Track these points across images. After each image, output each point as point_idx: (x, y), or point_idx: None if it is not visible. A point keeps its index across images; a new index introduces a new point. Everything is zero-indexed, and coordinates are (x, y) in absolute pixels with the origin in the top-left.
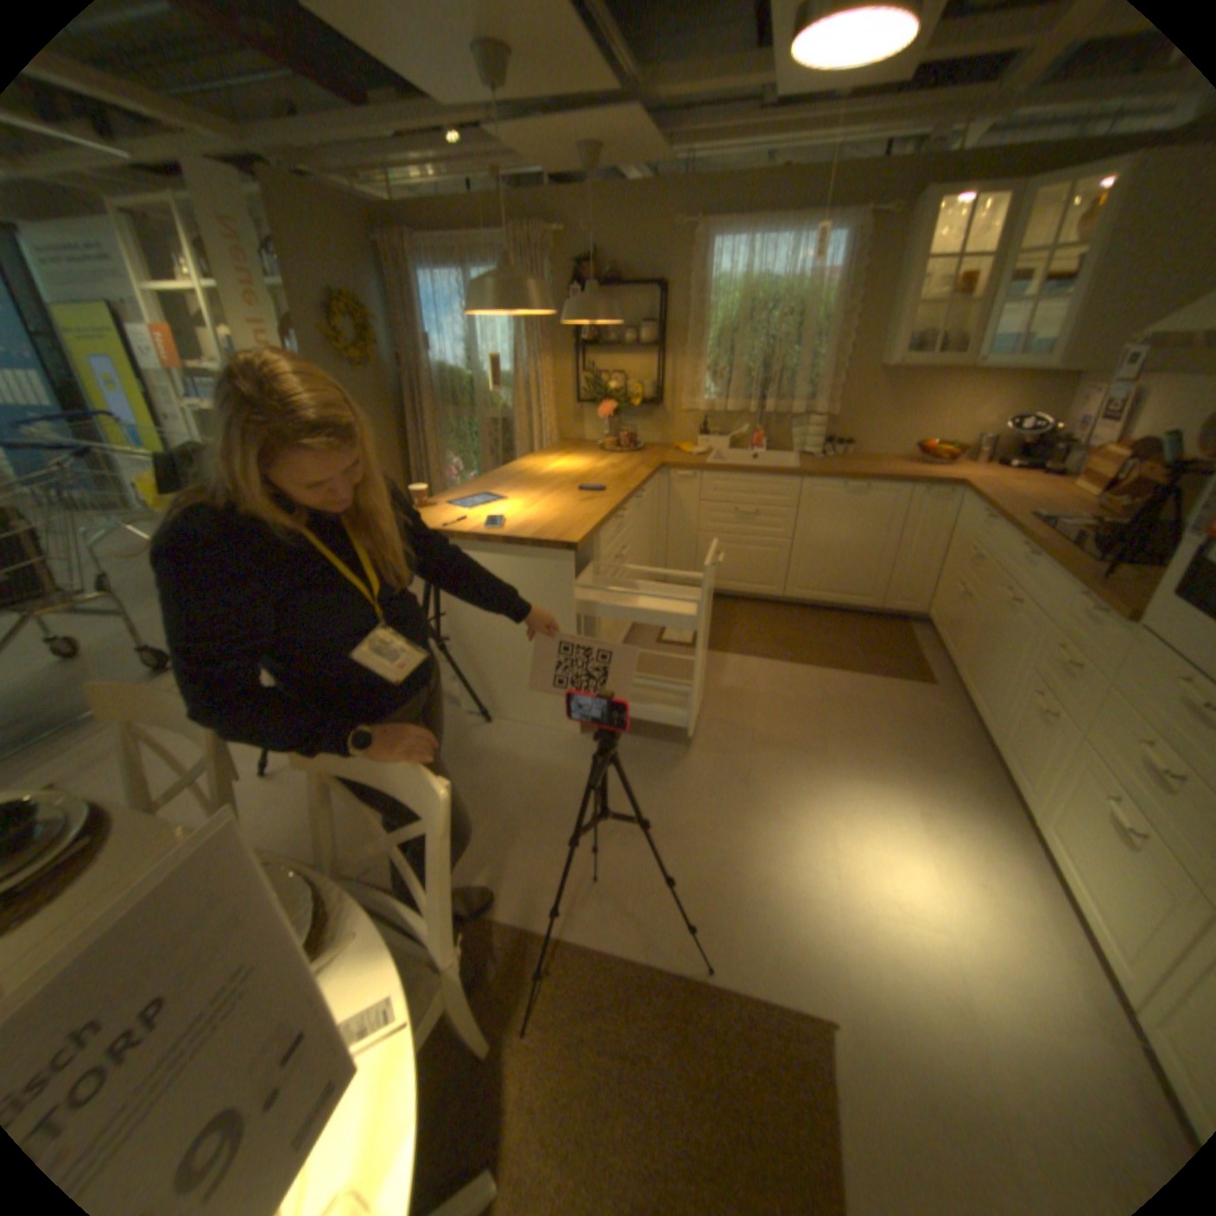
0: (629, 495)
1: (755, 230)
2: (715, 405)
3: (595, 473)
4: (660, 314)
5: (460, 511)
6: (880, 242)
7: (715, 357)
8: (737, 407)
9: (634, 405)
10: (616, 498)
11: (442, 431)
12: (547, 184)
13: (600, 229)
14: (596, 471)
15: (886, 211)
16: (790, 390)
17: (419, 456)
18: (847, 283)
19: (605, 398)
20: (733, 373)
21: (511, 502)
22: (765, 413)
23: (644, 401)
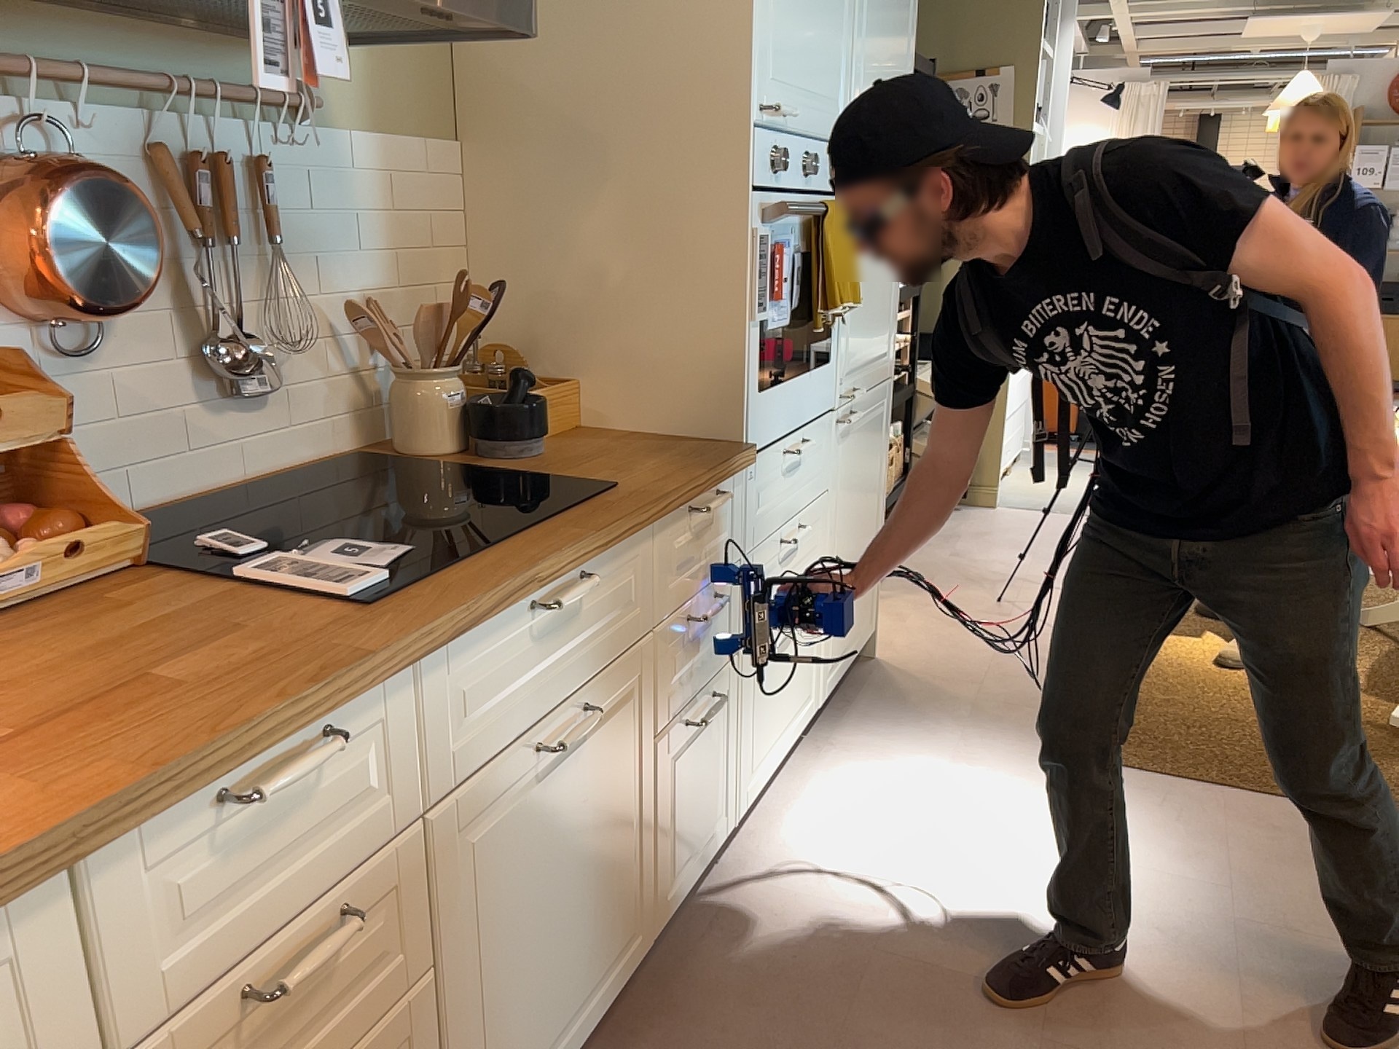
0: None
1: None
2: None
3: None
4: None
5: None
6: None
7: None
8: None
9: None
10: None
11: None
12: None
13: None
14: None
15: None
16: None
17: None
18: None
19: None
20: None
21: None
22: None
23: None
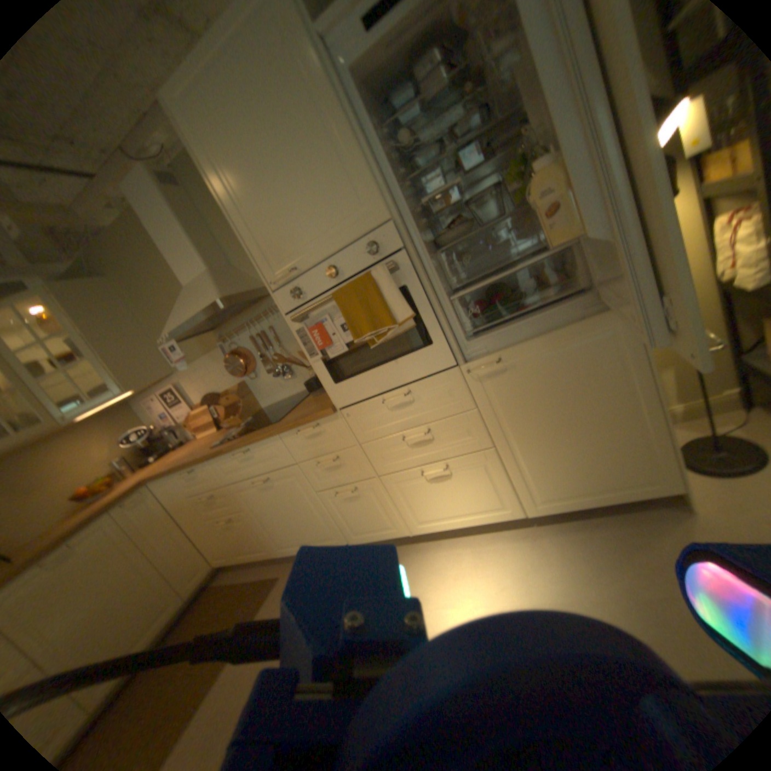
0: None
1: None
2: None
3: None
4: None
5: None
6: None
7: None
8: None
9: None
10: None
11: None
12: None
13: None
14: None
15: None
16: None
17: None
18: None
19: None
20: None
21: None
22: None
23: None
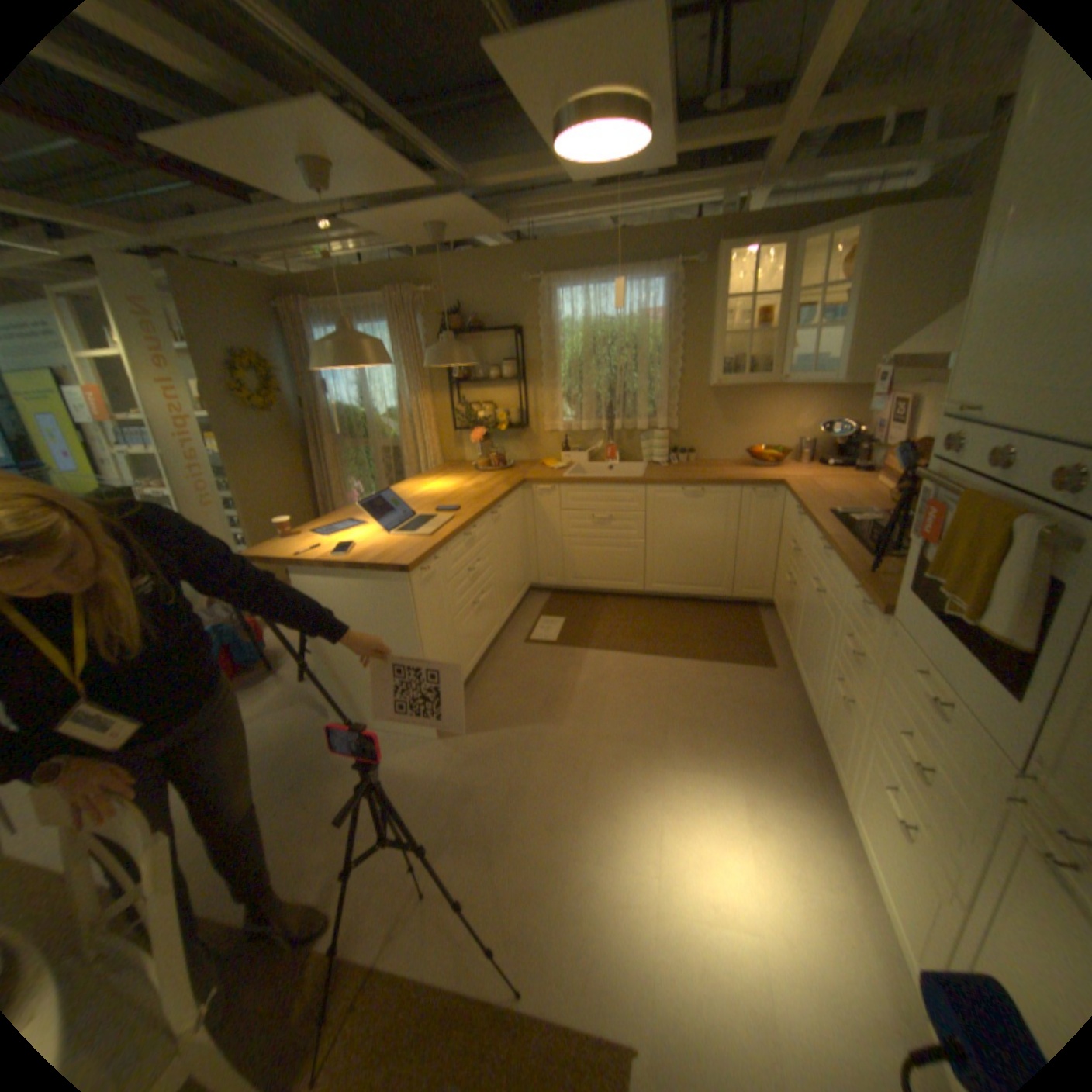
0: (480, 513)
1: (588, 282)
2: (572, 426)
3: (460, 493)
4: (516, 353)
5: (319, 538)
6: (693, 286)
7: (567, 385)
8: (590, 426)
9: (503, 429)
10: (466, 516)
11: (341, 460)
12: (415, 255)
13: (461, 287)
14: (461, 491)
15: (694, 261)
16: (635, 410)
17: (322, 482)
18: (670, 320)
19: (475, 426)
20: (583, 398)
21: (369, 527)
22: (615, 430)
23: (512, 426)
